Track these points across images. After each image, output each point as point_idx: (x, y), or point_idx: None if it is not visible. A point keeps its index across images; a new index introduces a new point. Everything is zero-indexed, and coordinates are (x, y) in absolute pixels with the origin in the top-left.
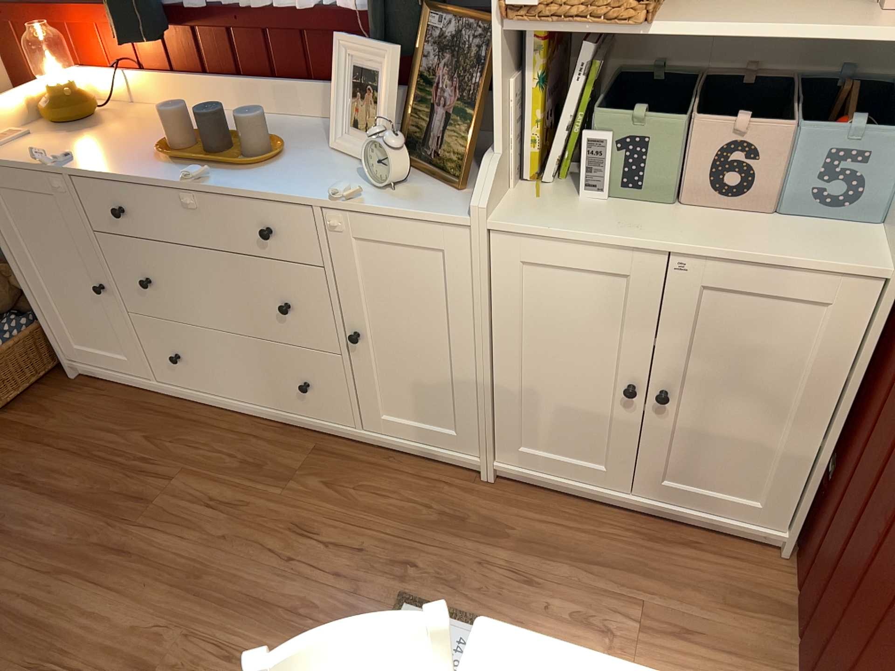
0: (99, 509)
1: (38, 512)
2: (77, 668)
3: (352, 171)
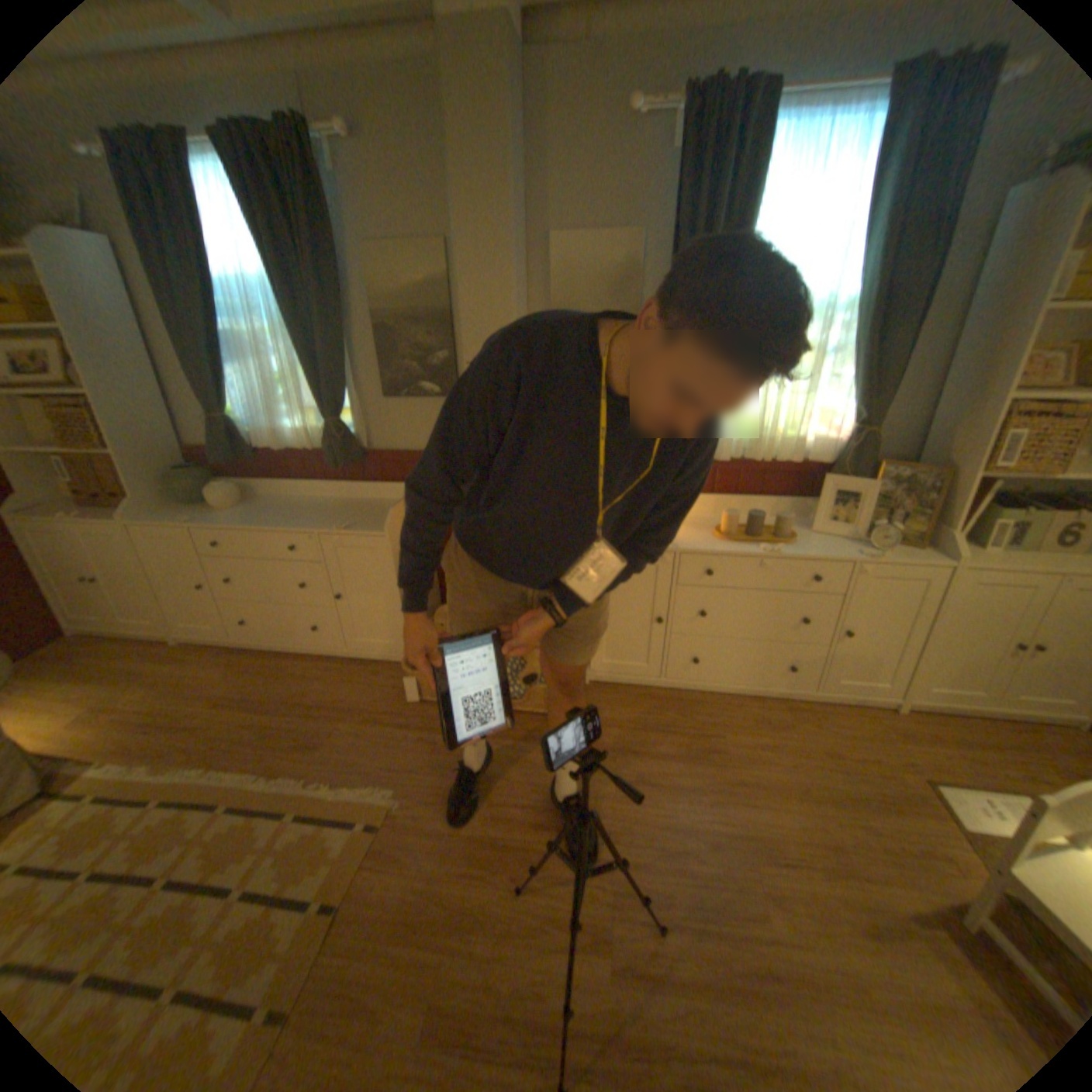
0: (697, 764)
1: (660, 772)
2: (797, 861)
3: (846, 545)
